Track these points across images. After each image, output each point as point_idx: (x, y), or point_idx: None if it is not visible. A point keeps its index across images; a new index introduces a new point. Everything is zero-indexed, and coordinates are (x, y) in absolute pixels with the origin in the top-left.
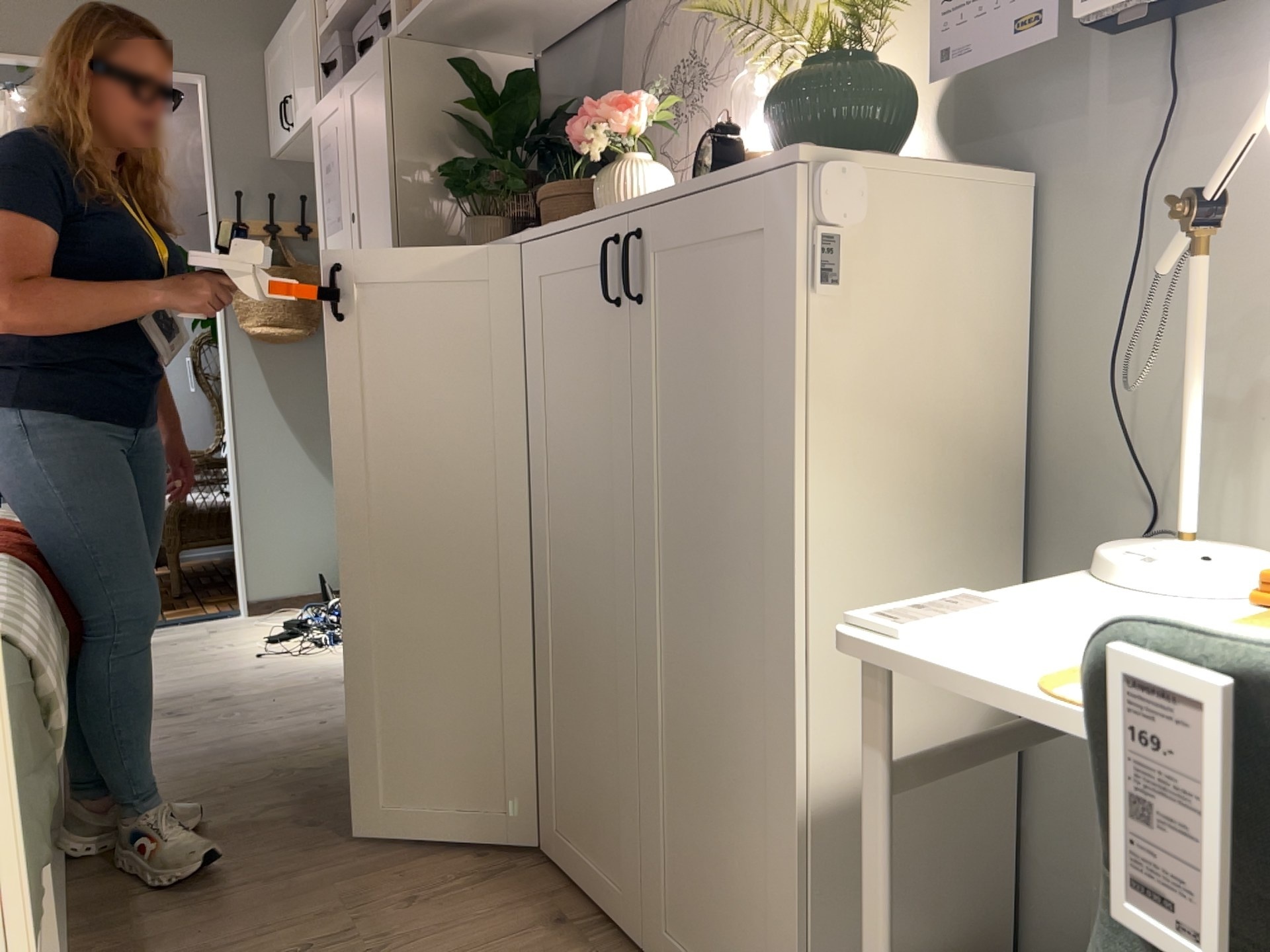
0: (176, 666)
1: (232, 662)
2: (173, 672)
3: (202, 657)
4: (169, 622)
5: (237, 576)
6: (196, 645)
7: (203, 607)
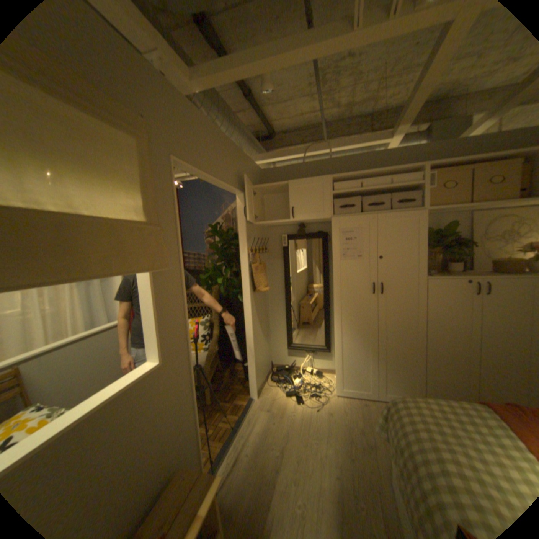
0: (307, 432)
1: (317, 419)
2: (315, 435)
3: (302, 424)
4: (242, 418)
5: (250, 386)
6: (282, 420)
7: (234, 405)
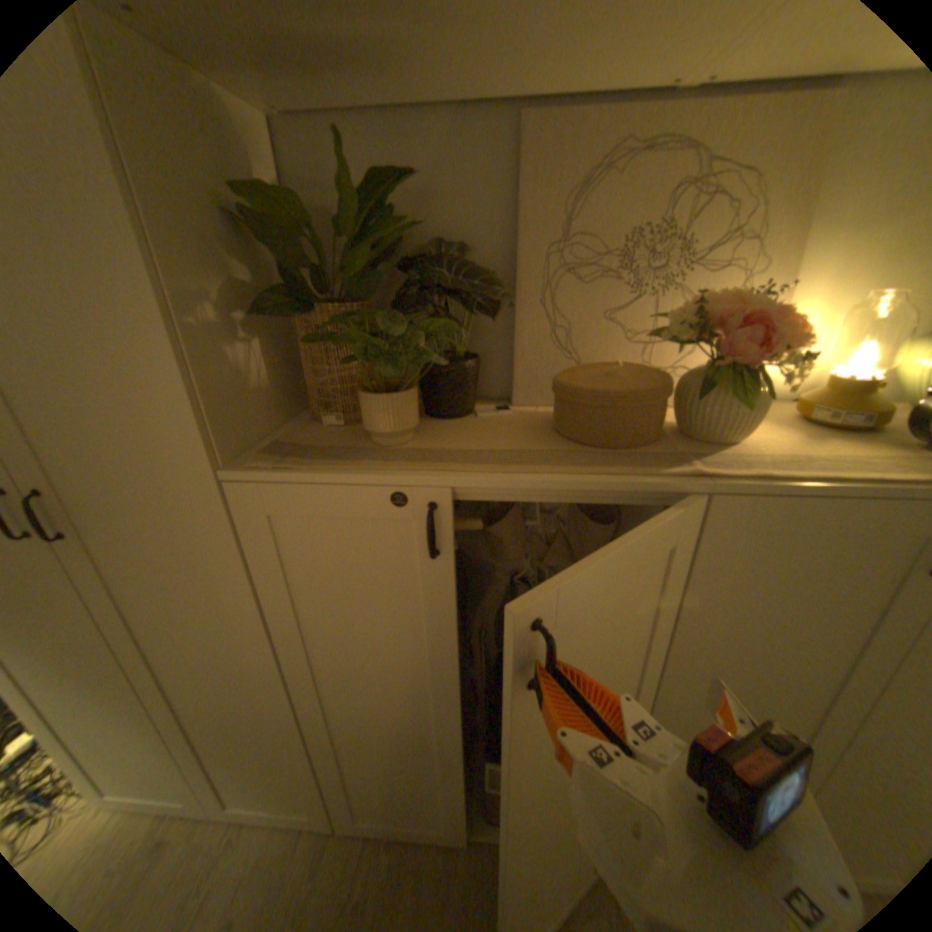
0: None
1: None
2: None
3: None
4: None
5: None
6: None
7: None
